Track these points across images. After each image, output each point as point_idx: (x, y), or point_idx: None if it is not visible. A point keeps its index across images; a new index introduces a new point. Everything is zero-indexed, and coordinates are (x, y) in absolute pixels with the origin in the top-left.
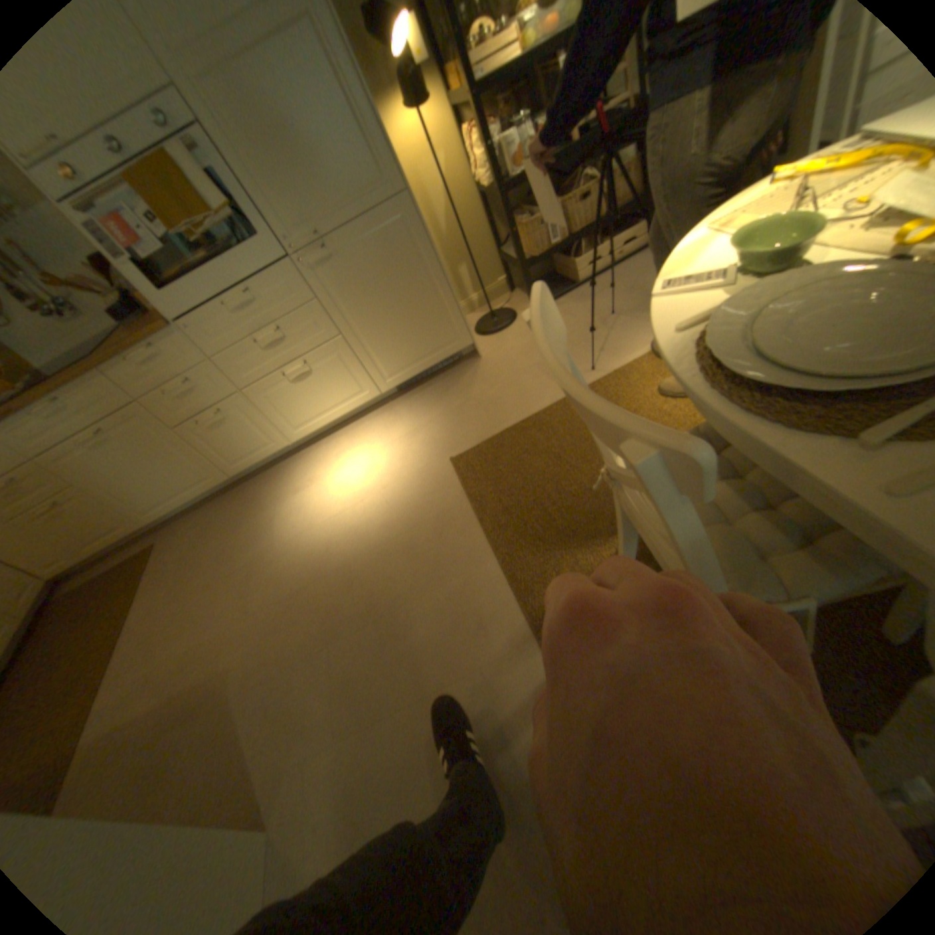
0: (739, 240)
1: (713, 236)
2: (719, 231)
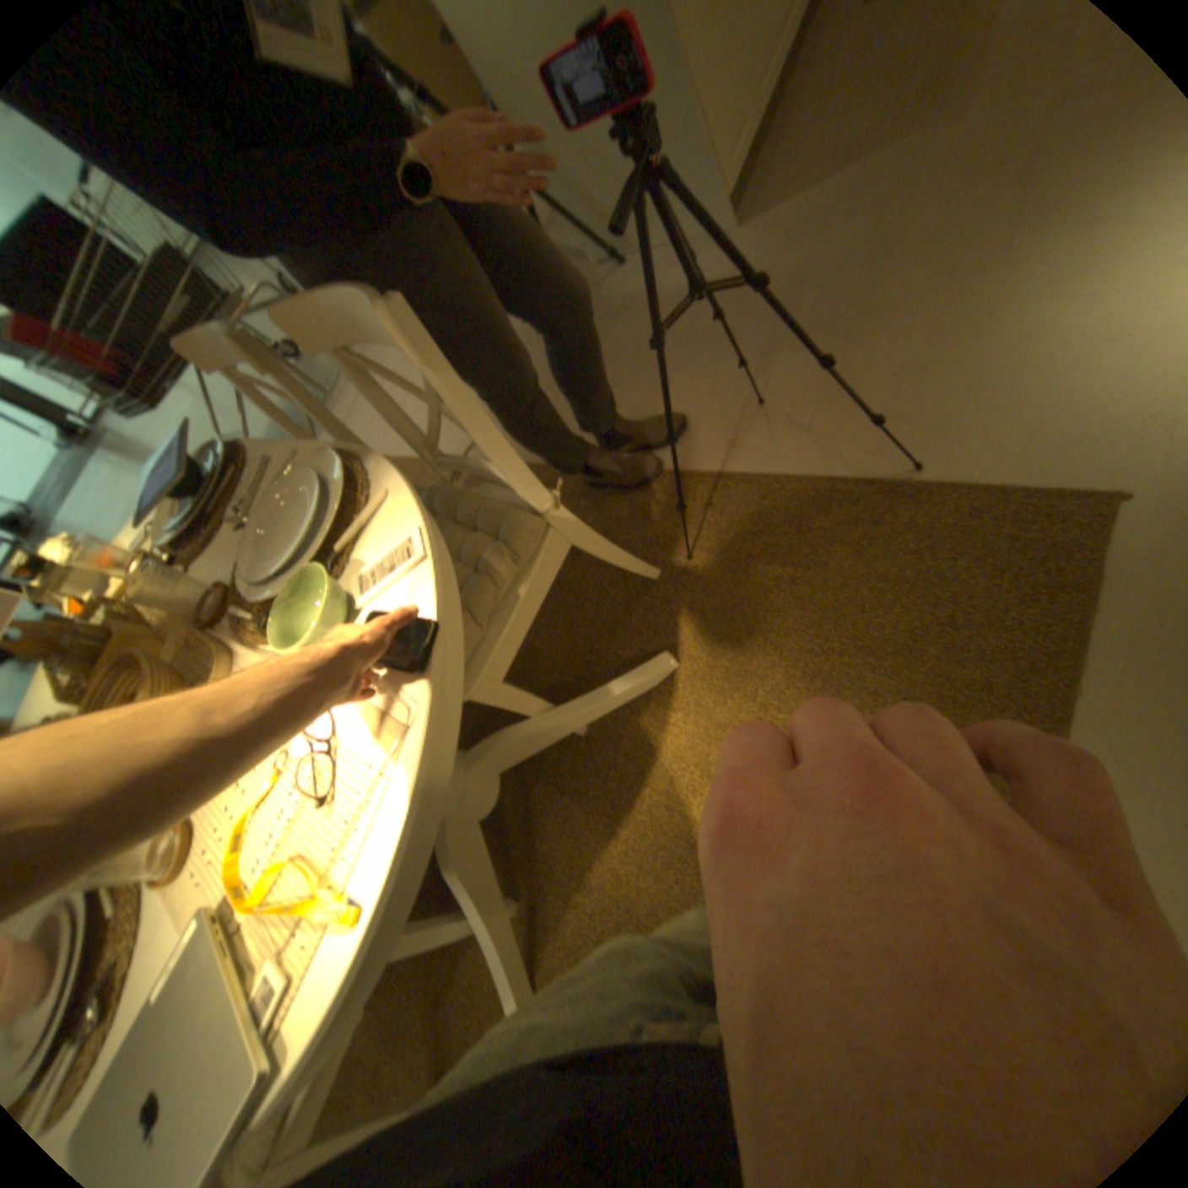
0: (325, 580)
1: (396, 676)
2: (393, 692)
